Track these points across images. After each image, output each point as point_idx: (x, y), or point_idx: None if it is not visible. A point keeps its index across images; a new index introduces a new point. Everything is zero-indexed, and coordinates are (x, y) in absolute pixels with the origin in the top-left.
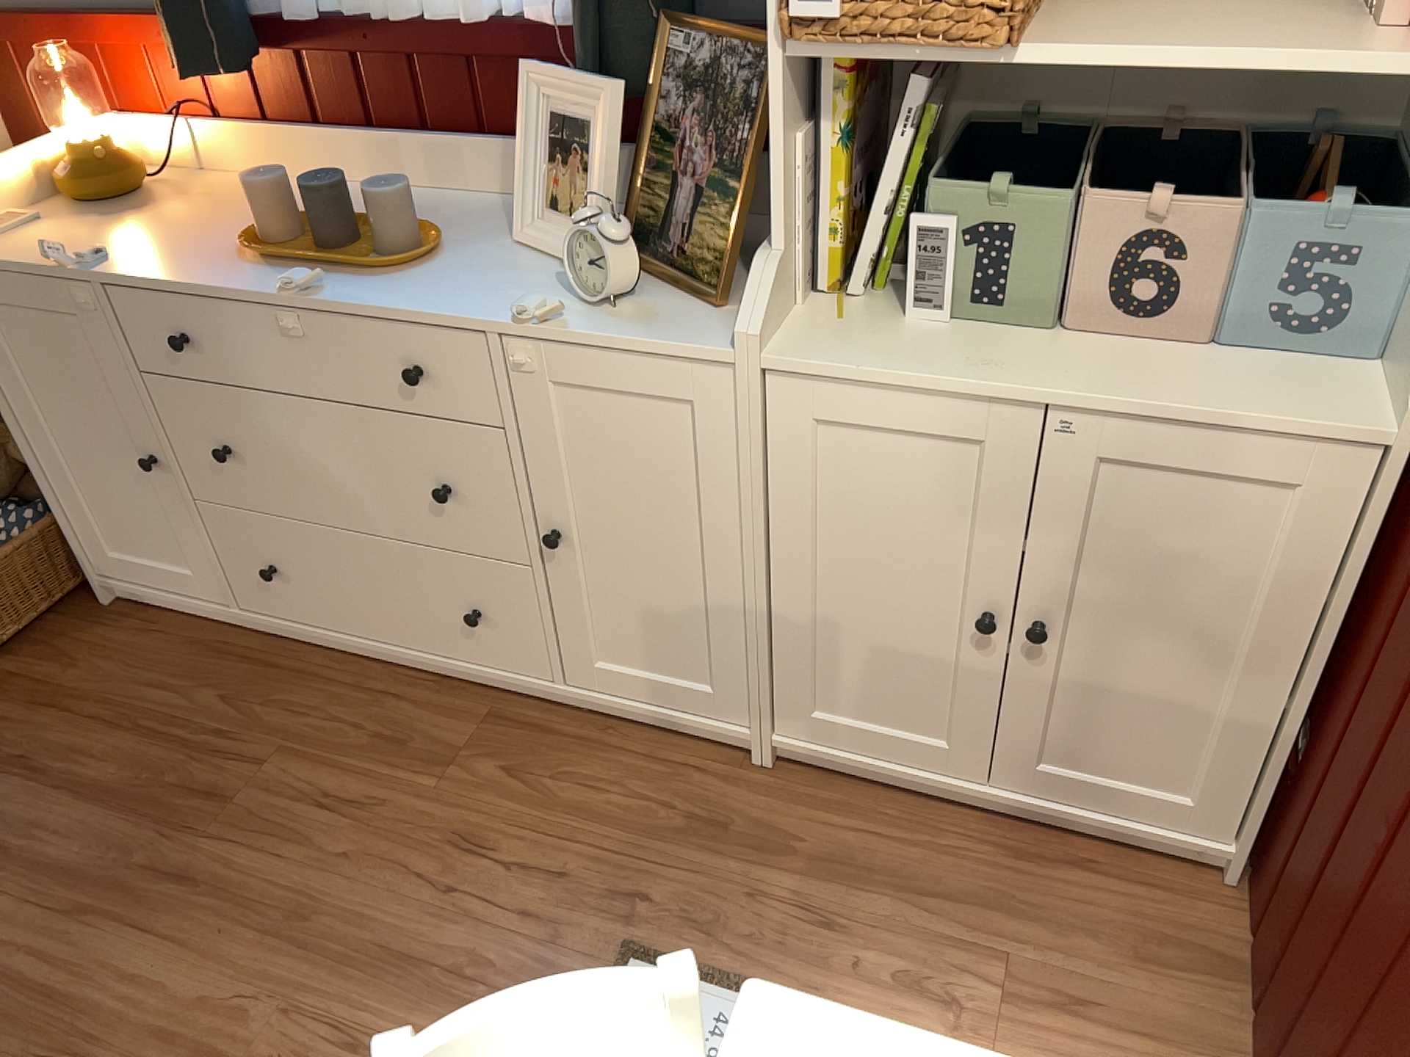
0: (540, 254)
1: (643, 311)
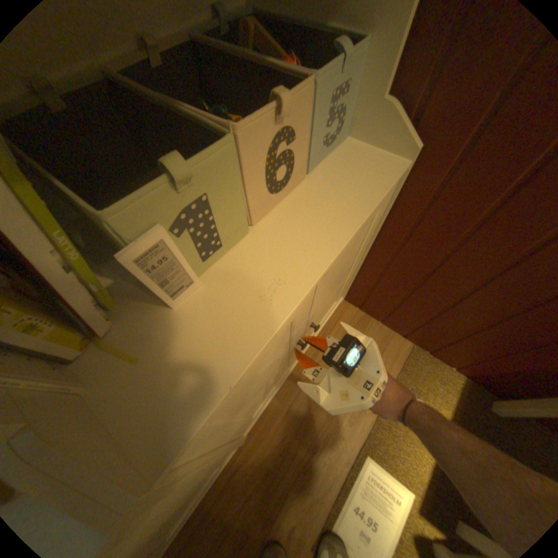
0: None
1: None
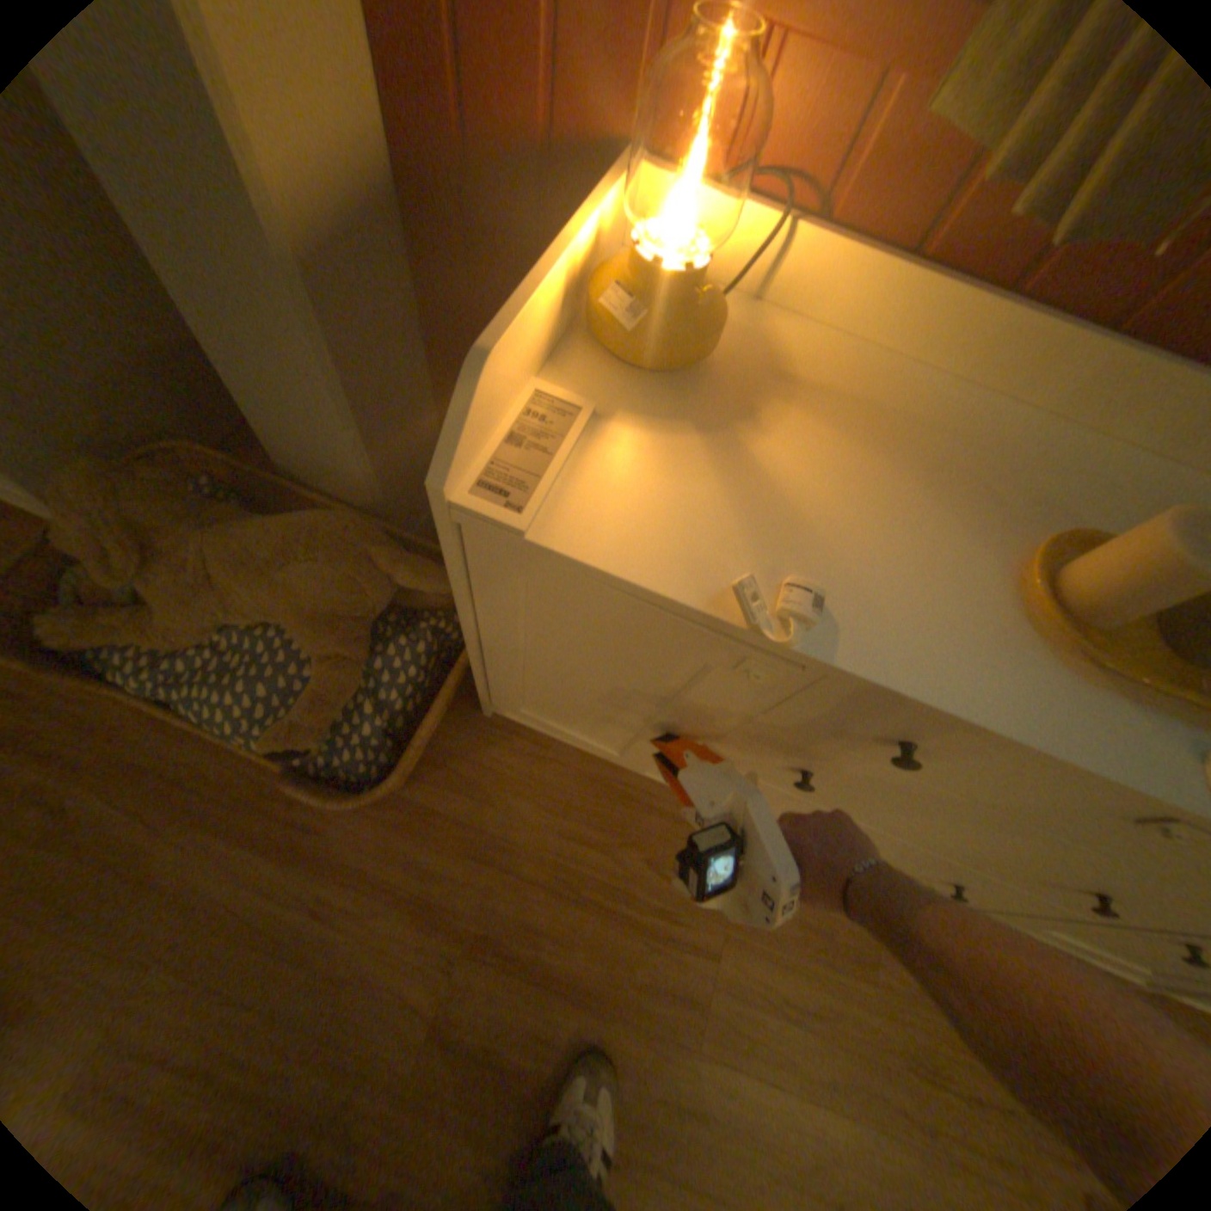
0: None
1: None
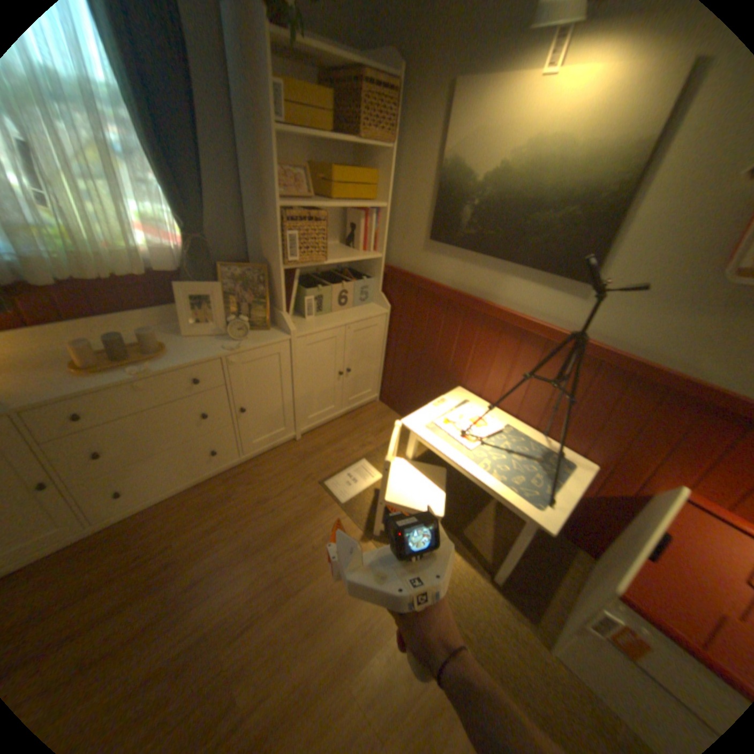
0: (192, 336)
1: (252, 337)
